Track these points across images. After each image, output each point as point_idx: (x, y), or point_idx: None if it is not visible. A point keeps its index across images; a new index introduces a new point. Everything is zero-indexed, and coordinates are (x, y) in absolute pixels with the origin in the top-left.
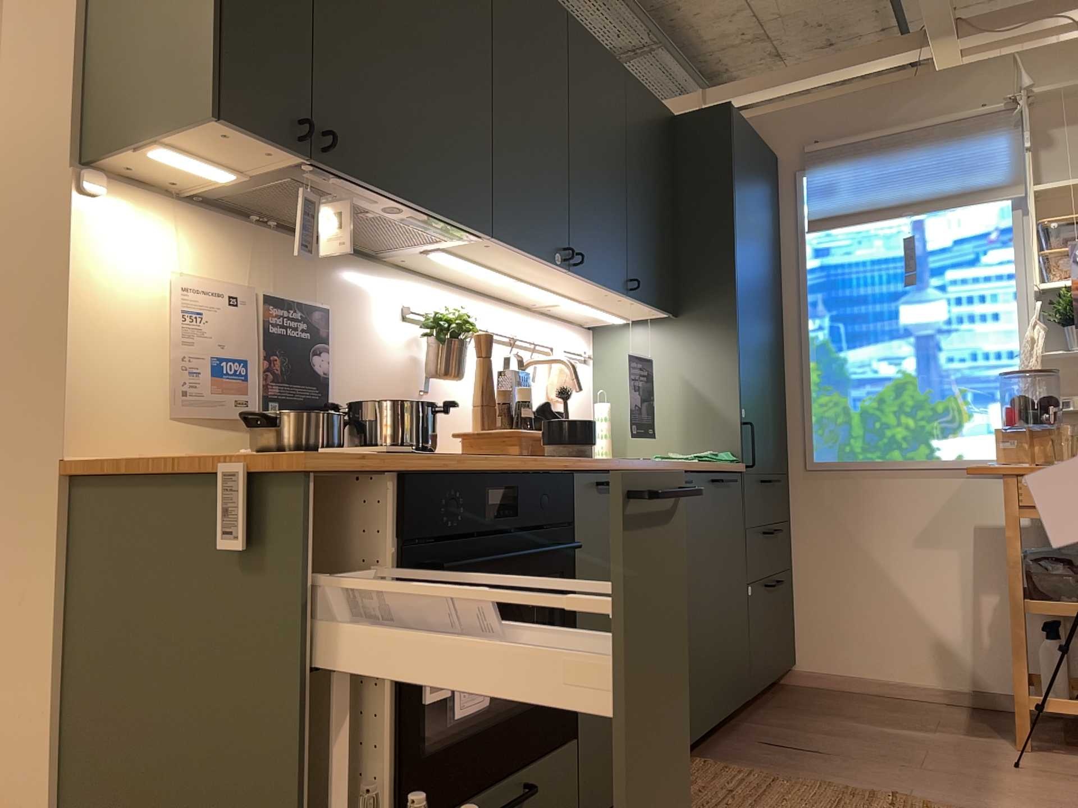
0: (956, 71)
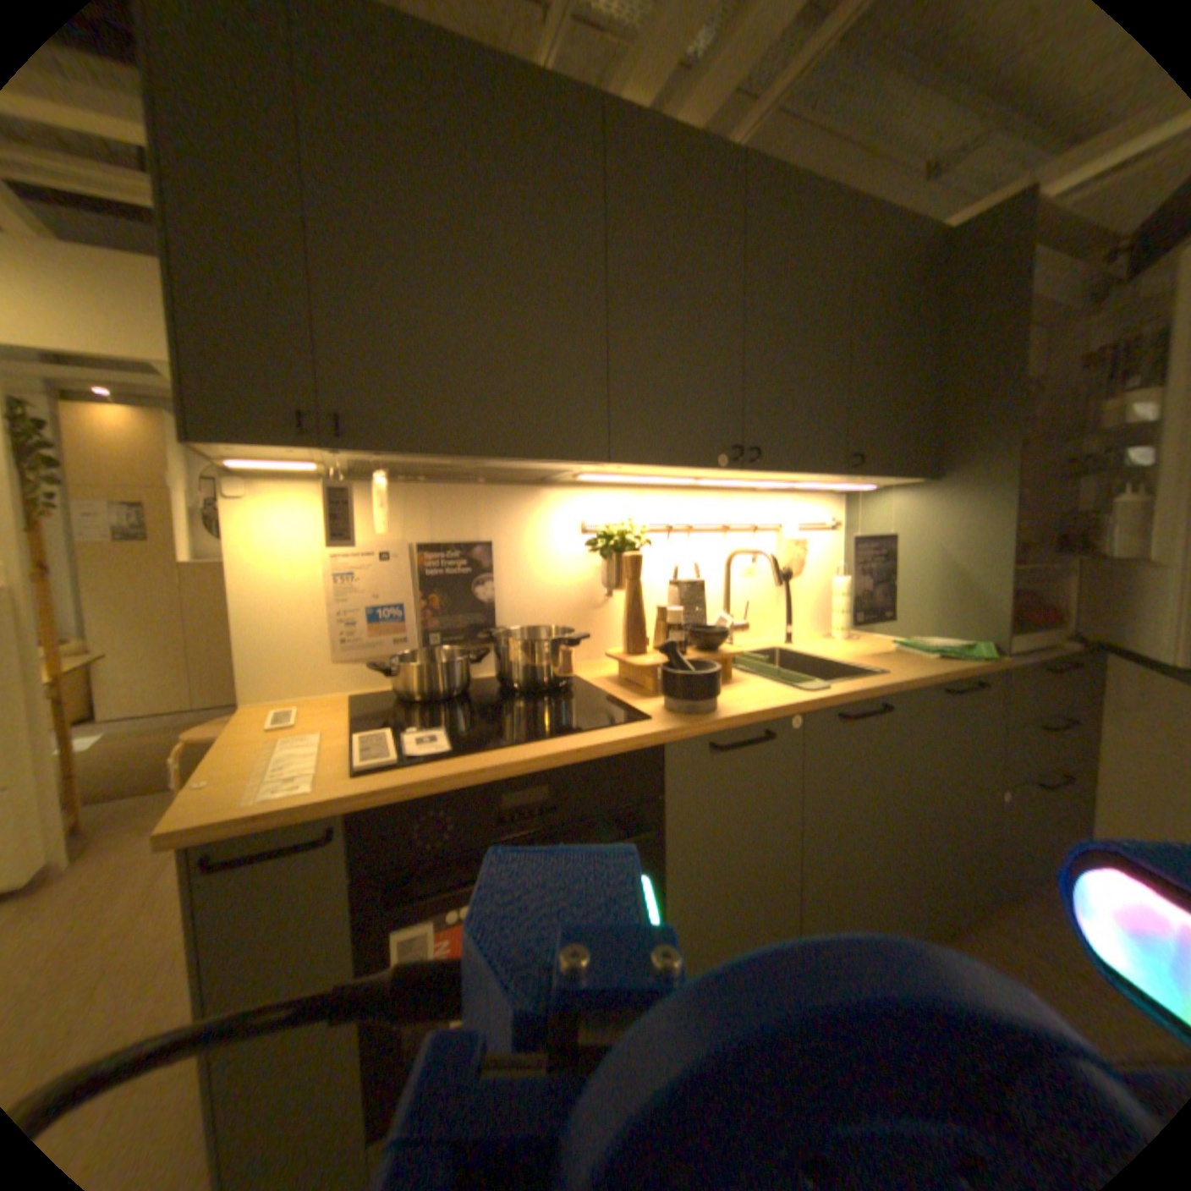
0: None
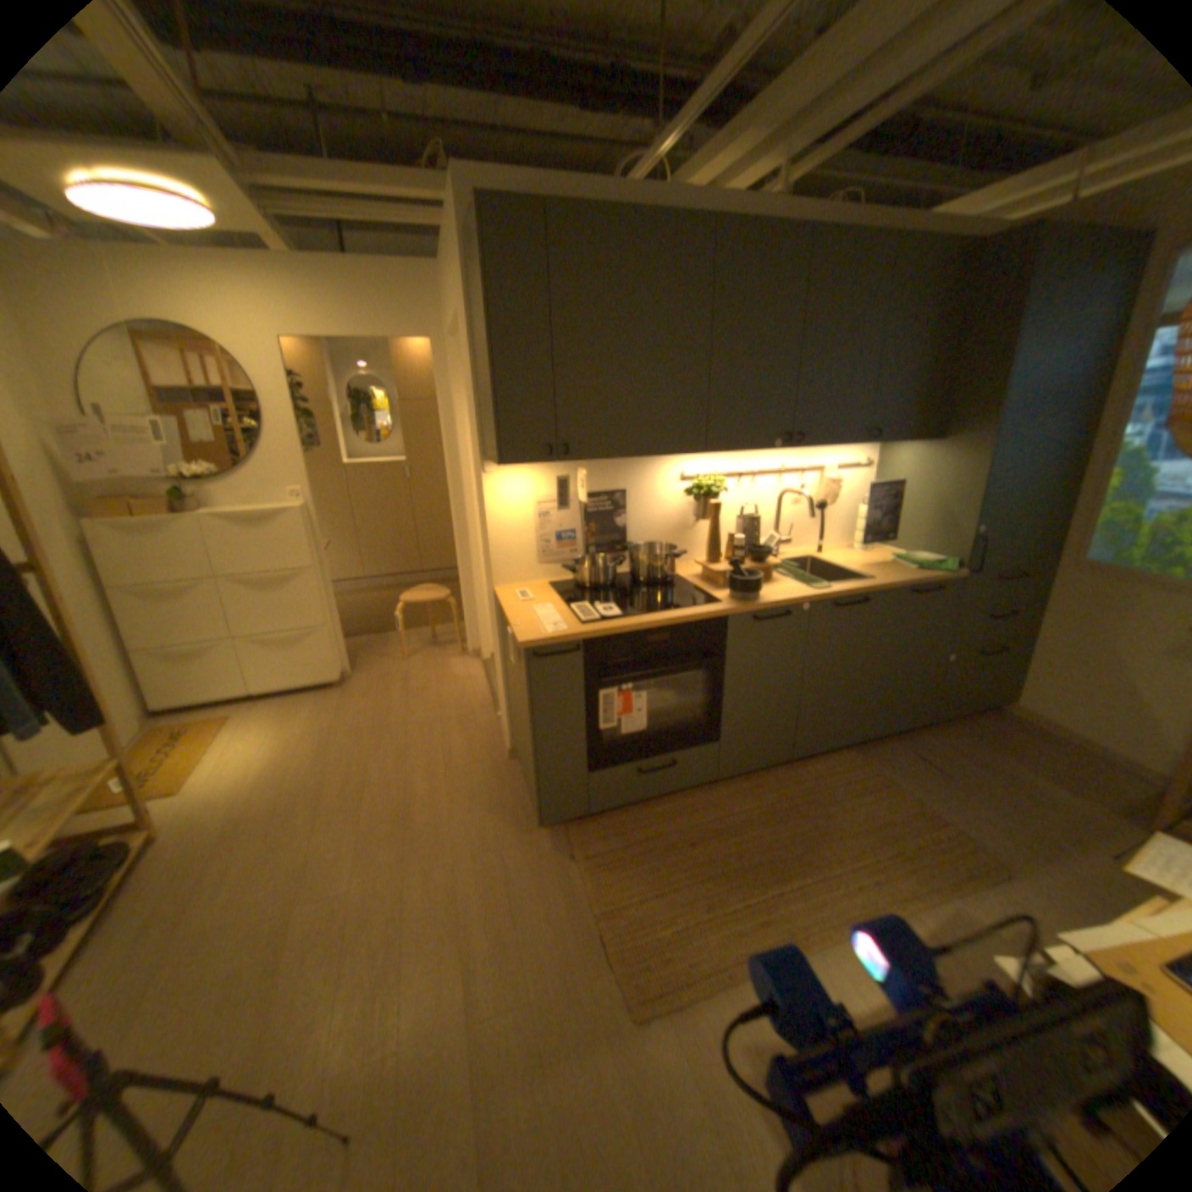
0: None
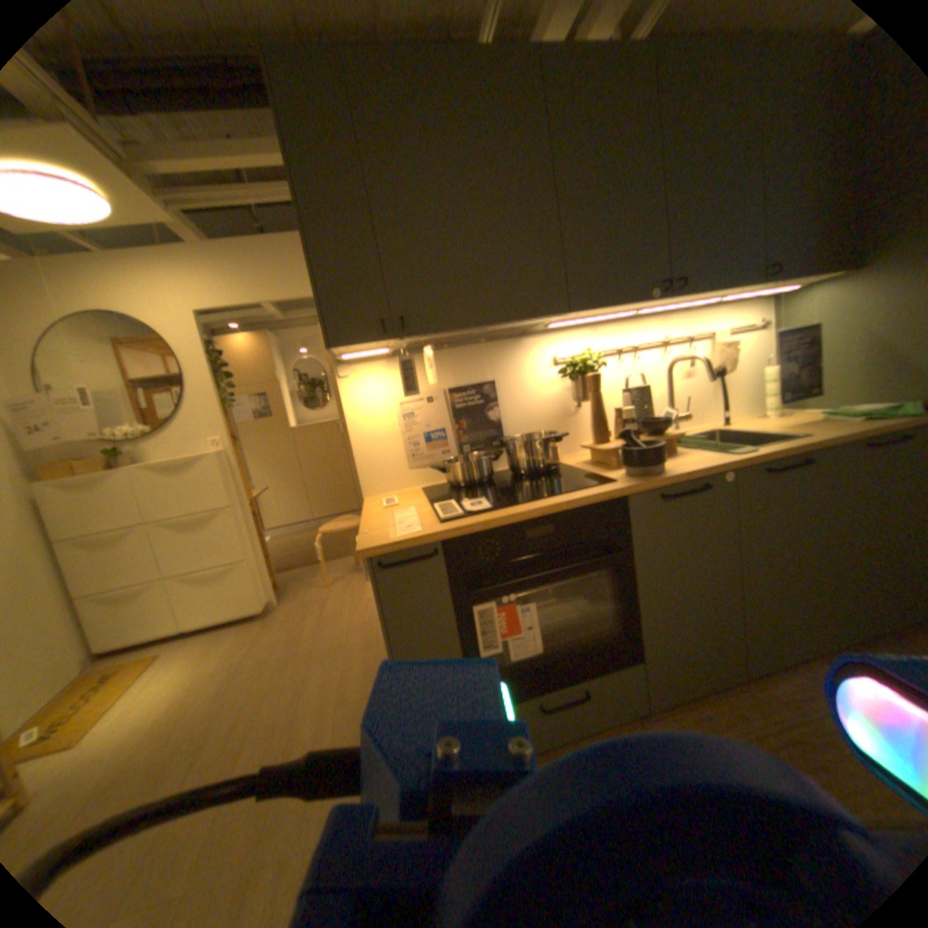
0: None
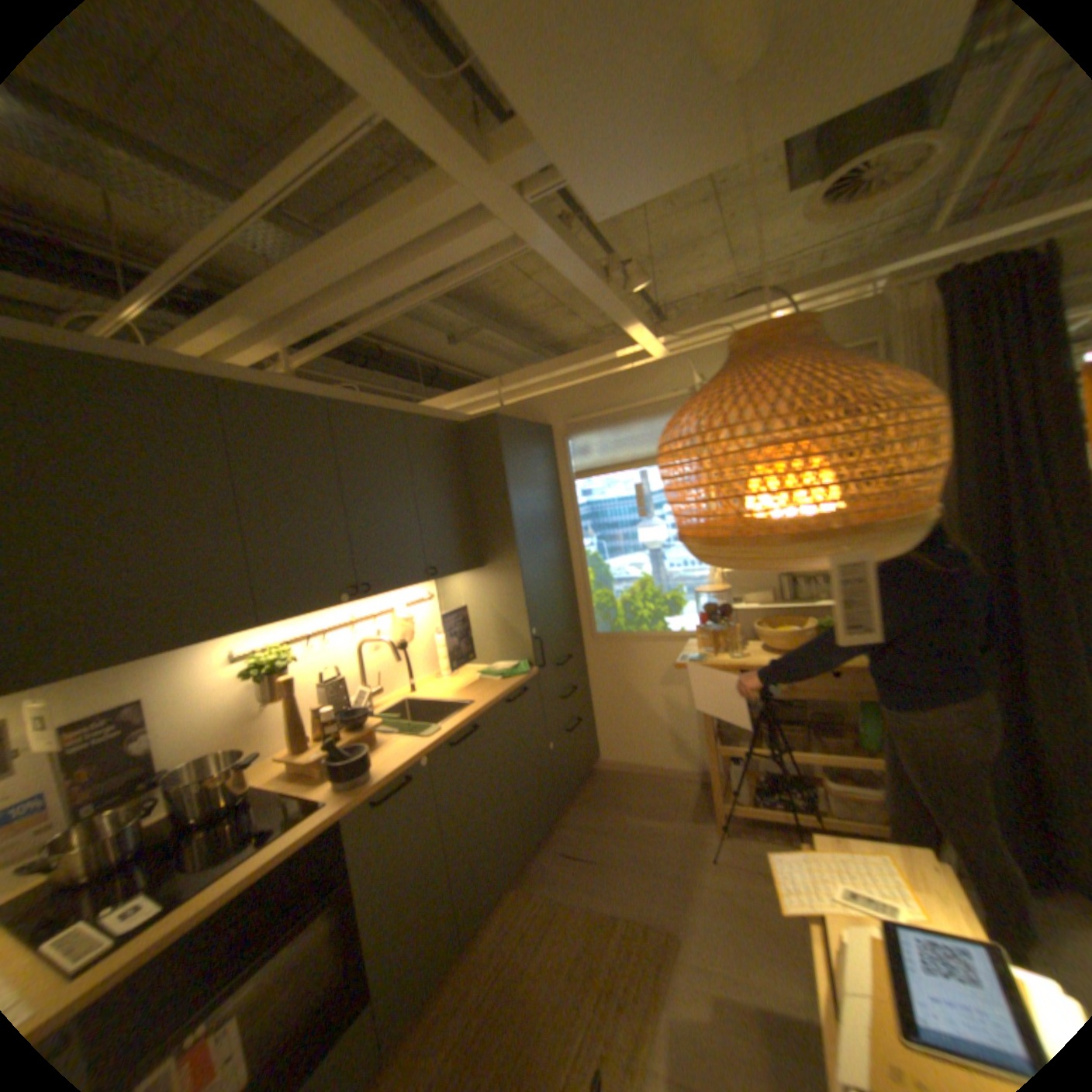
0: (658, 363)
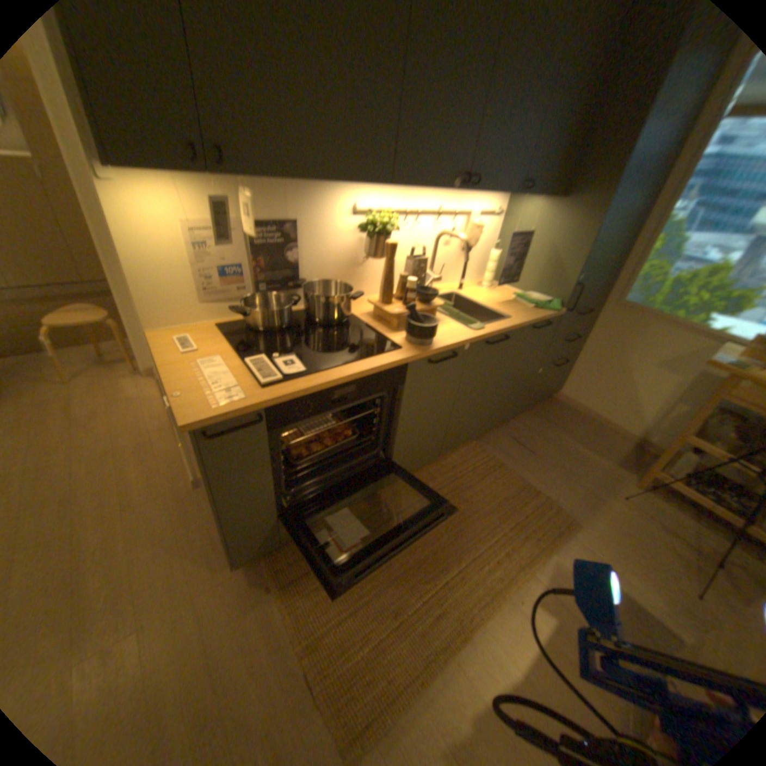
0: None
